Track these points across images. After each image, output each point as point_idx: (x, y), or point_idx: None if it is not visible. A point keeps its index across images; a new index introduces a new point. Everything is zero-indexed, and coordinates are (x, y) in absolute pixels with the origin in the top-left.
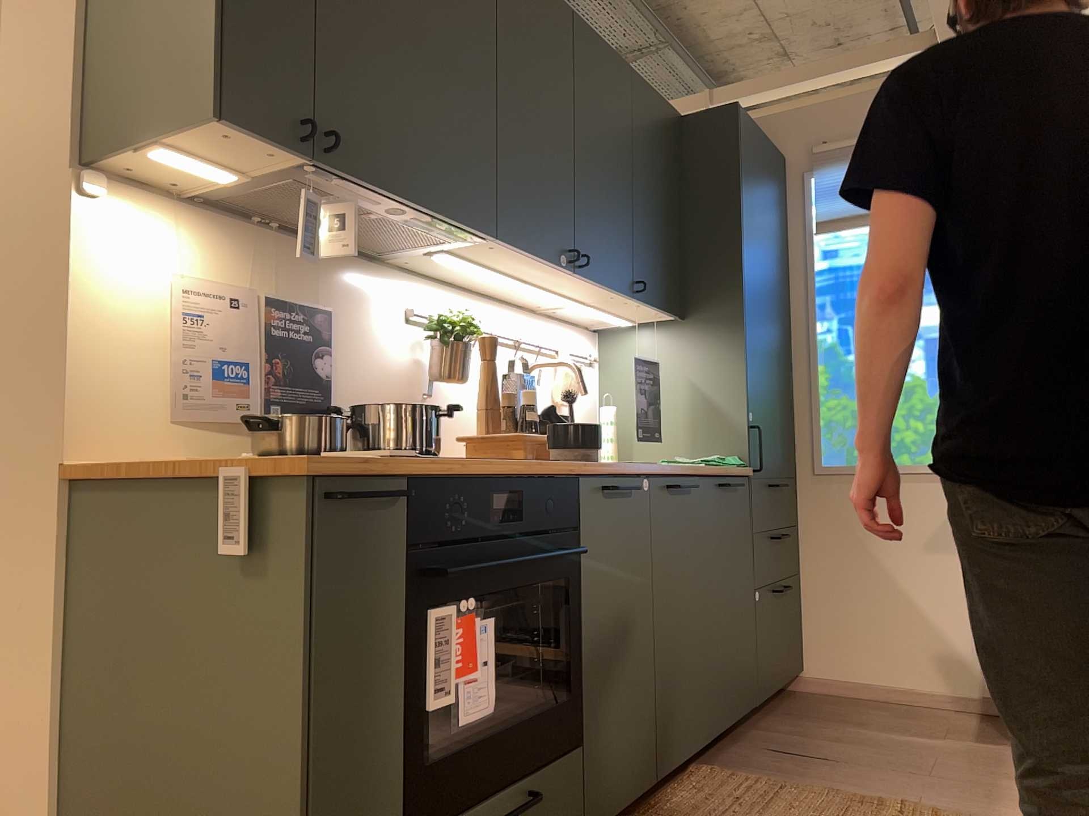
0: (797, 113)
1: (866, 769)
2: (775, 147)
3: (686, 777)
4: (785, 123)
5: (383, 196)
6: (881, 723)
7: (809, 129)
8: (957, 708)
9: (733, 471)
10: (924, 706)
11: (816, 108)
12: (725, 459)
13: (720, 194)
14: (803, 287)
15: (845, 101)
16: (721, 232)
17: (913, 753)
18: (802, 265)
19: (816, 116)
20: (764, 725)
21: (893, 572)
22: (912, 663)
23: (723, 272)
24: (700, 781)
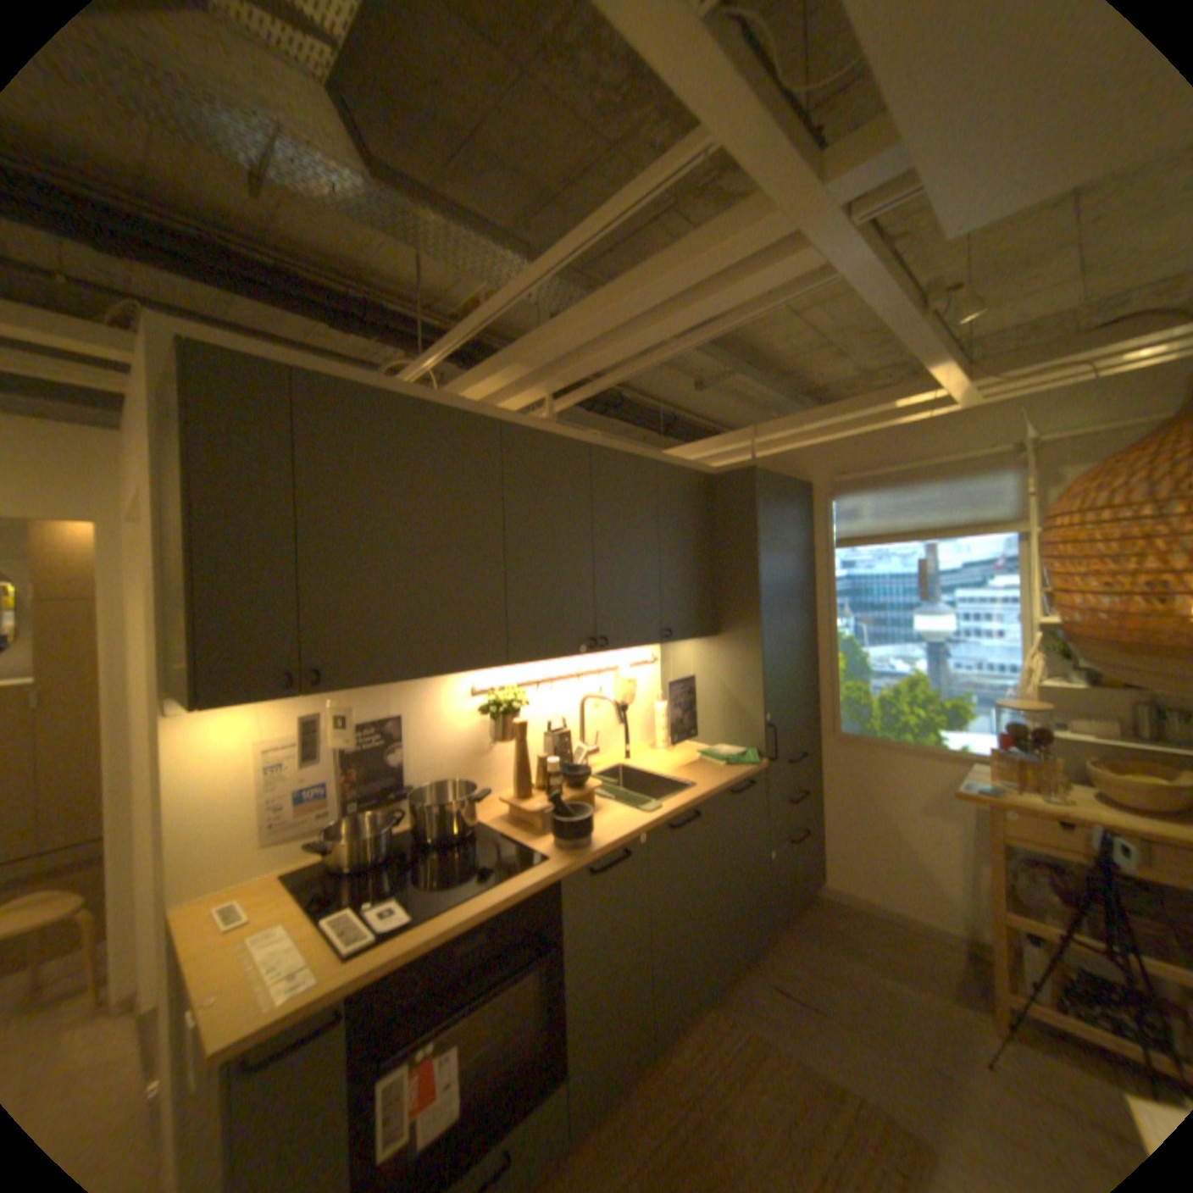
0: (821, 445)
1: (845, 1034)
2: (804, 473)
3: (694, 1026)
4: (812, 453)
5: (387, 683)
6: (877, 958)
7: (831, 458)
8: (948, 944)
9: (746, 772)
10: (921, 937)
11: (837, 442)
12: (745, 752)
13: (742, 539)
14: (826, 589)
15: (861, 436)
16: (743, 571)
17: (892, 1012)
18: (825, 571)
19: (838, 448)
20: (780, 948)
21: (898, 826)
22: (912, 900)
23: (744, 603)
24: (703, 1034)
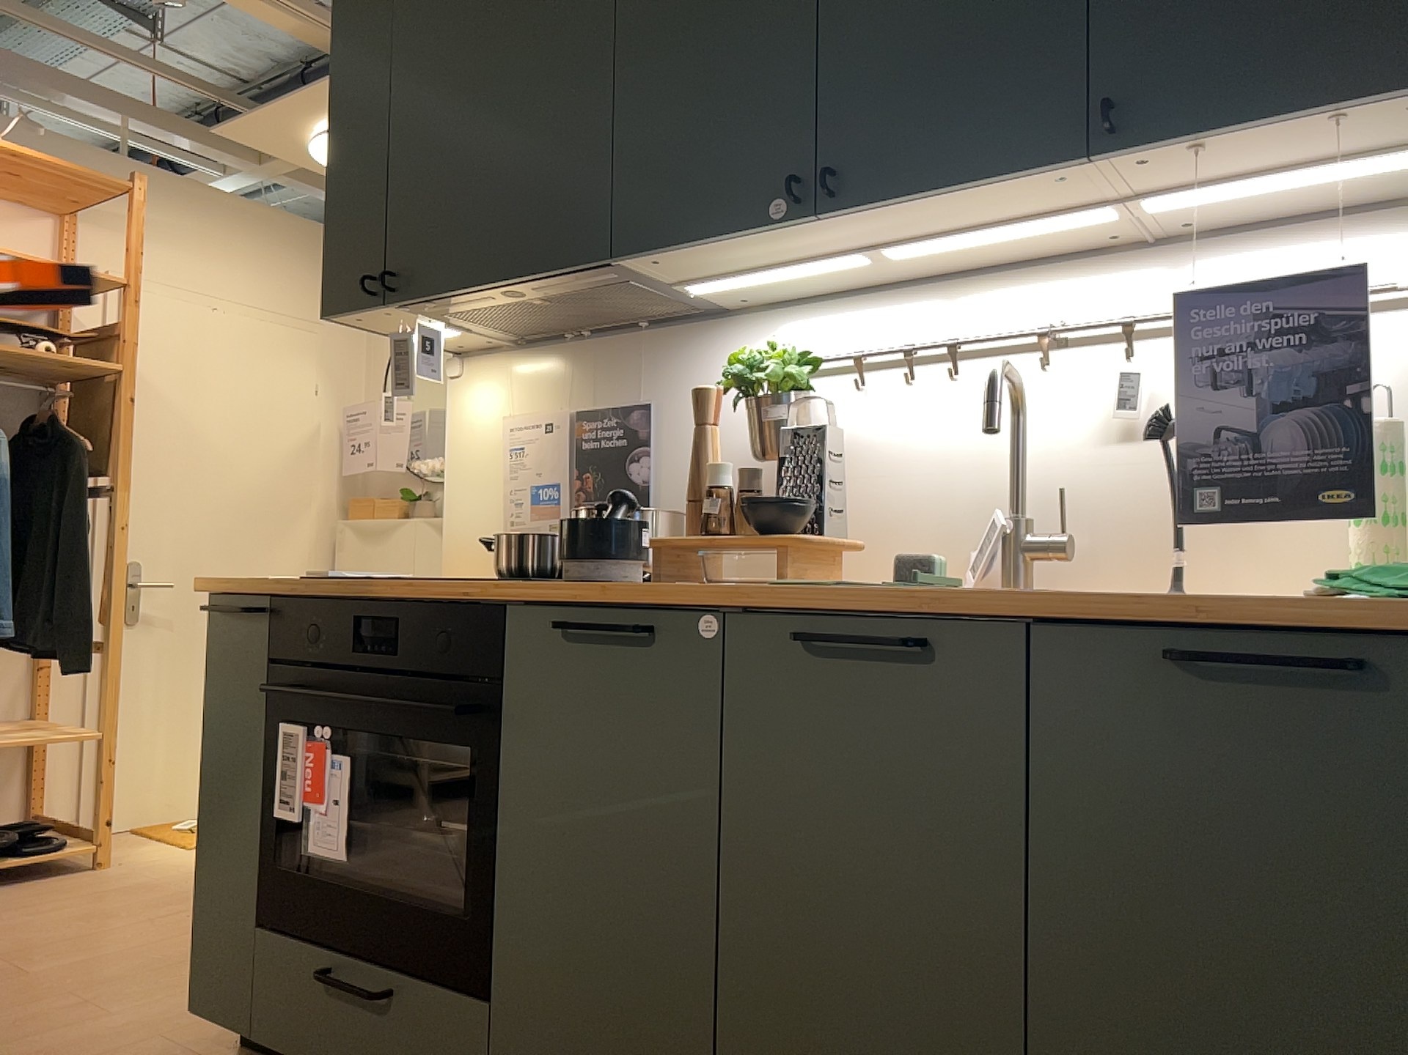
0: None
1: None
2: None
3: None
4: None
5: (468, 294)
6: None
7: None
8: None
9: (1351, 616)
10: None
11: None
12: None
13: None
14: None
15: None
16: None
17: None
18: None
19: None
20: None
21: None
22: None
23: None
24: None
